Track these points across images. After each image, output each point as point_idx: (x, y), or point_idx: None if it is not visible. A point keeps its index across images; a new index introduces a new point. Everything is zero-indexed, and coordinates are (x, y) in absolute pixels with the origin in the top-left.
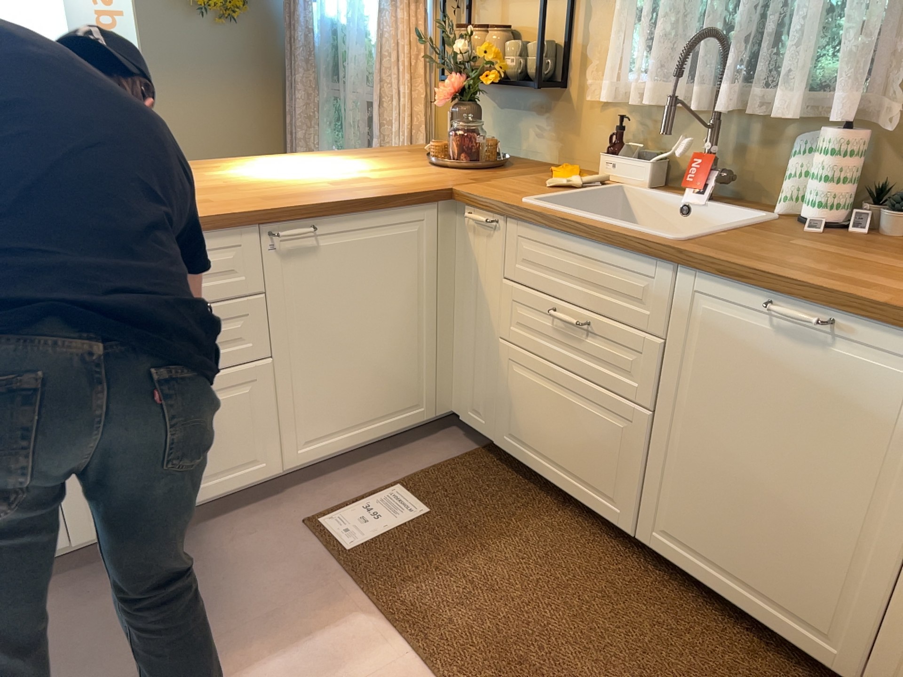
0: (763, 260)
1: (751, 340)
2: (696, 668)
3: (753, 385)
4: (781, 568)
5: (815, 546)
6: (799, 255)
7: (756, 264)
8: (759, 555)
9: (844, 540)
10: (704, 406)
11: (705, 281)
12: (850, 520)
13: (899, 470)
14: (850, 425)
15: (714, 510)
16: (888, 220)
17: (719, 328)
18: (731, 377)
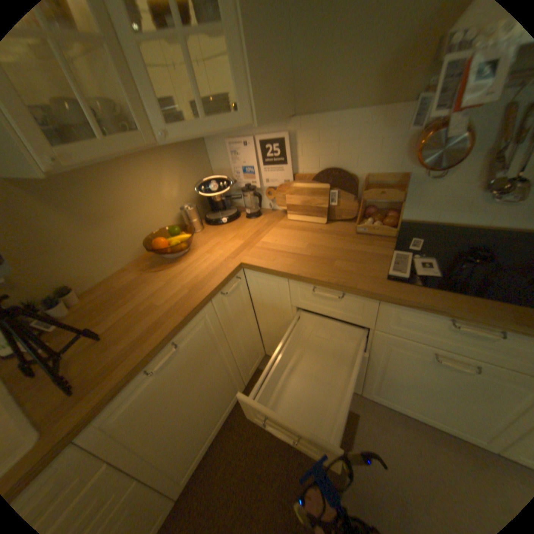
0: (104, 371)
1: (149, 391)
2: (244, 452)
3: (166, 397)
4: (218, 406)
5: (219, 387)
6: (95, 352)
7: (116, 374)
8: (211, 415)
9: (222, 374)
10: (155, 434)
11: (100, 415)
12: (220, 369)
13: (218, 344)
14: (202, 355)
15: (191, 437)
16: (58, 310)
17: (130, 412)
18: (155, 411)
